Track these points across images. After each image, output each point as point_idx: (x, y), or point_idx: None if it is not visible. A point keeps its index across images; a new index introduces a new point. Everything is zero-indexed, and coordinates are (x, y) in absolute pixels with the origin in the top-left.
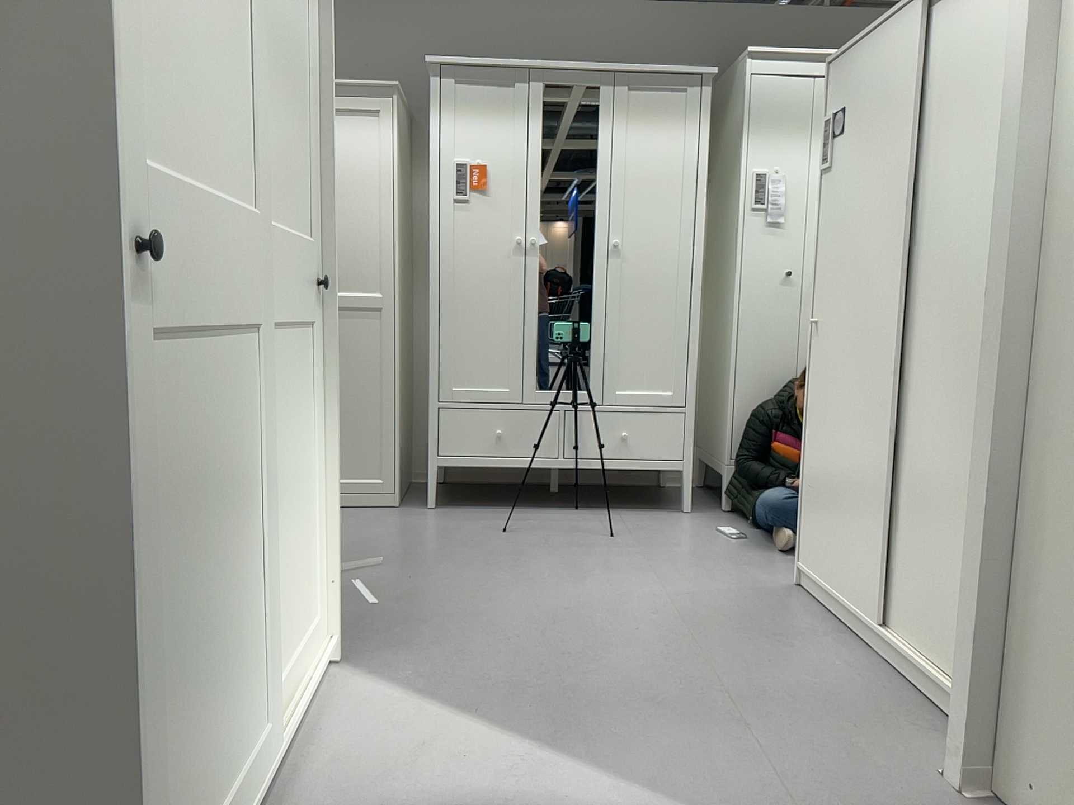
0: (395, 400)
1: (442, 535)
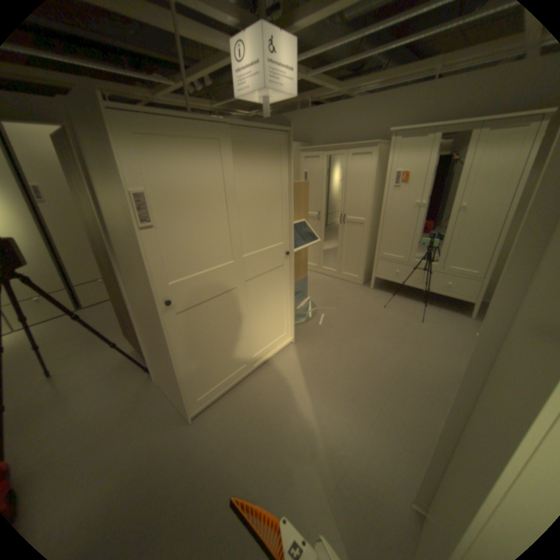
0: (365, 253)
1: (364, 302)
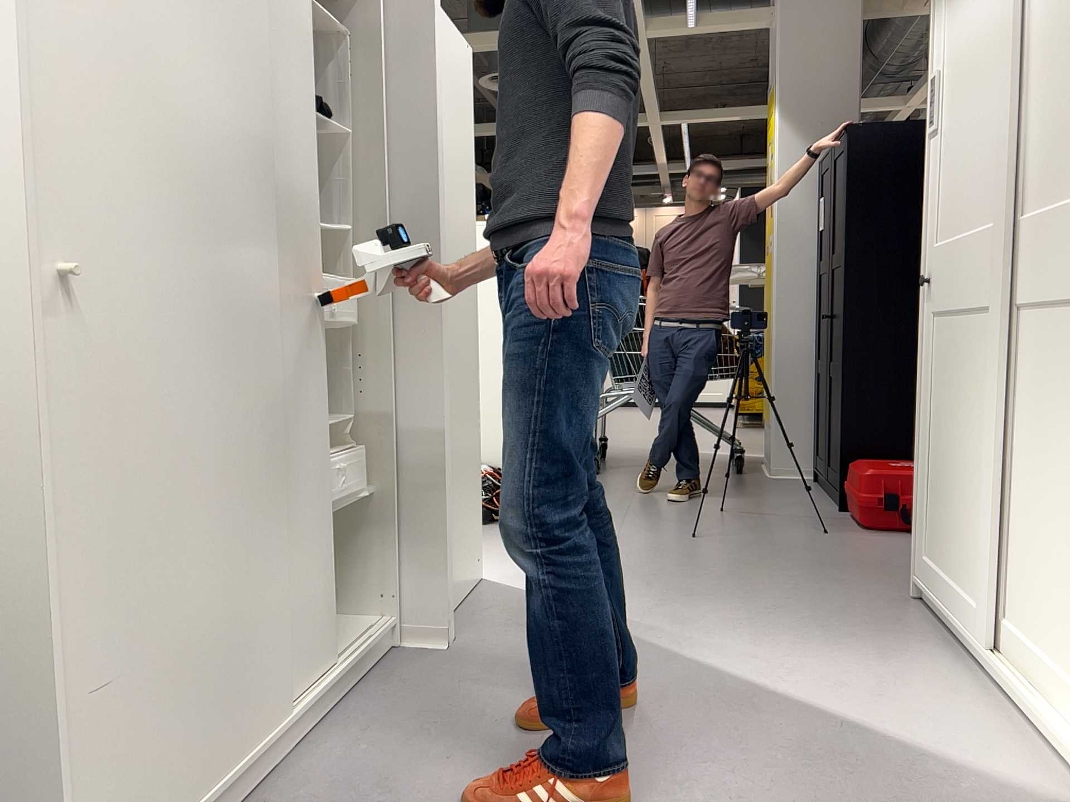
0: None
1: None
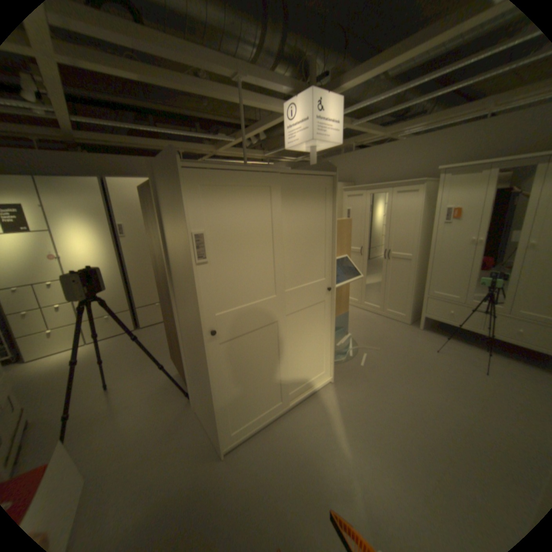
0: (412, 291)
1: (412, 344)
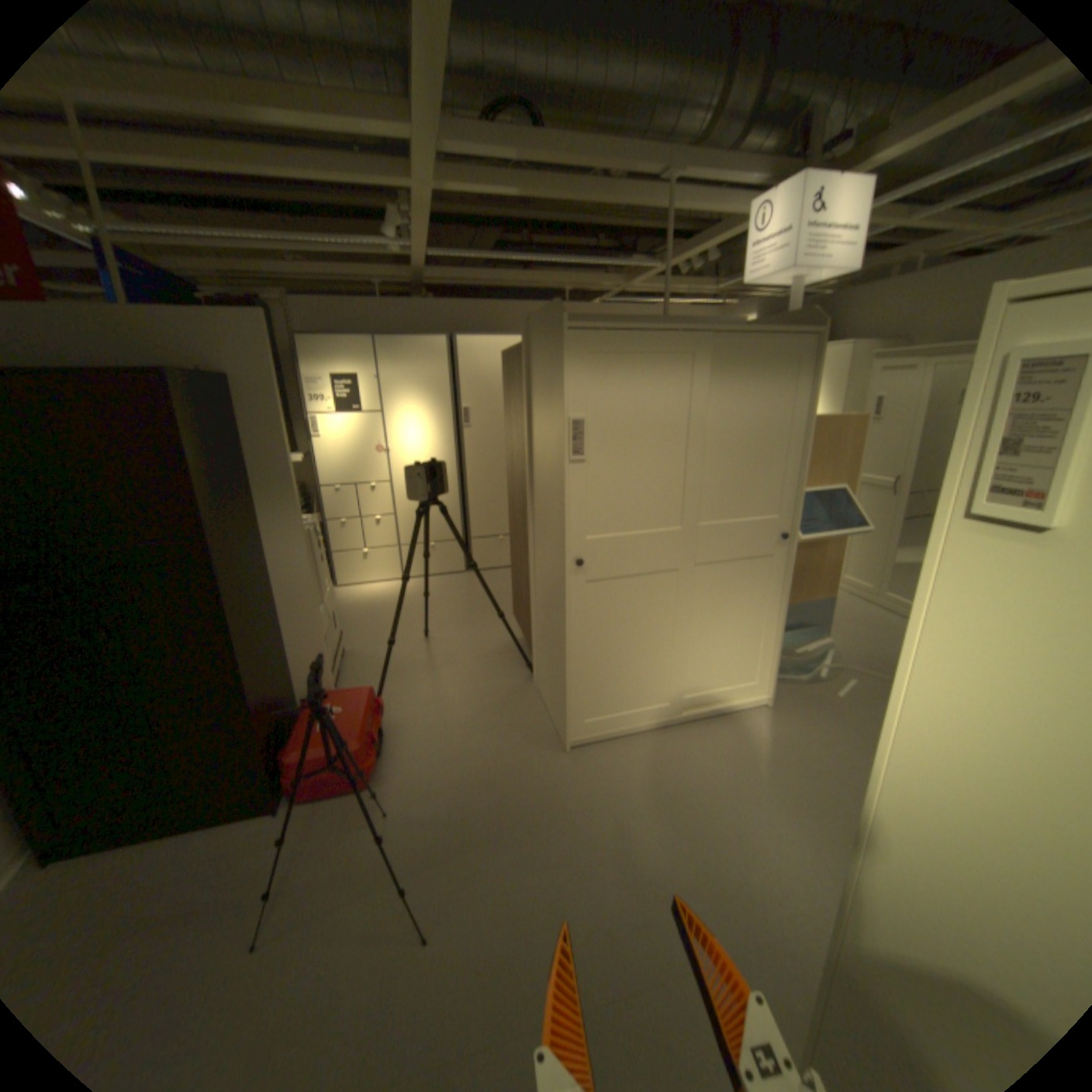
0: None
1: None
